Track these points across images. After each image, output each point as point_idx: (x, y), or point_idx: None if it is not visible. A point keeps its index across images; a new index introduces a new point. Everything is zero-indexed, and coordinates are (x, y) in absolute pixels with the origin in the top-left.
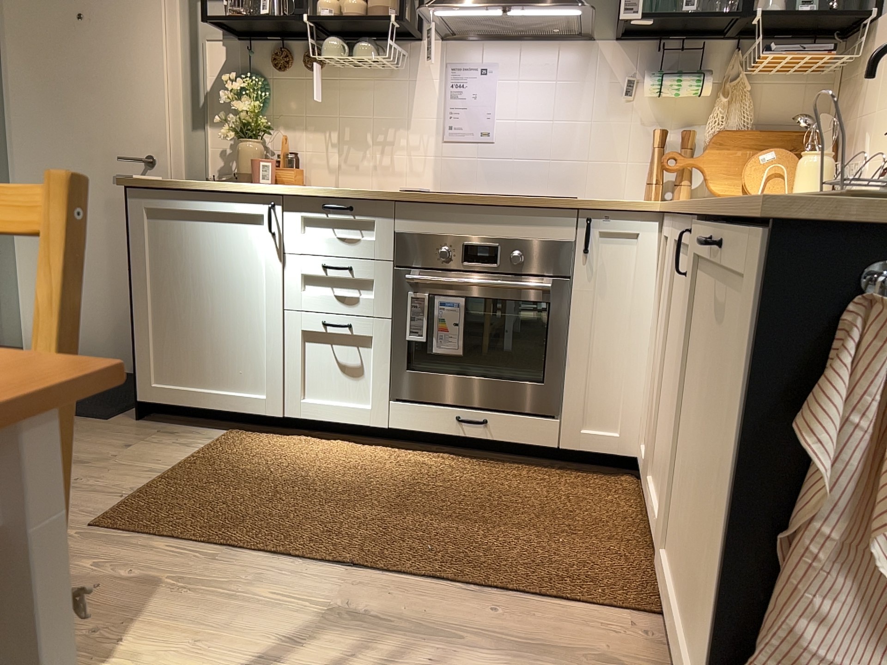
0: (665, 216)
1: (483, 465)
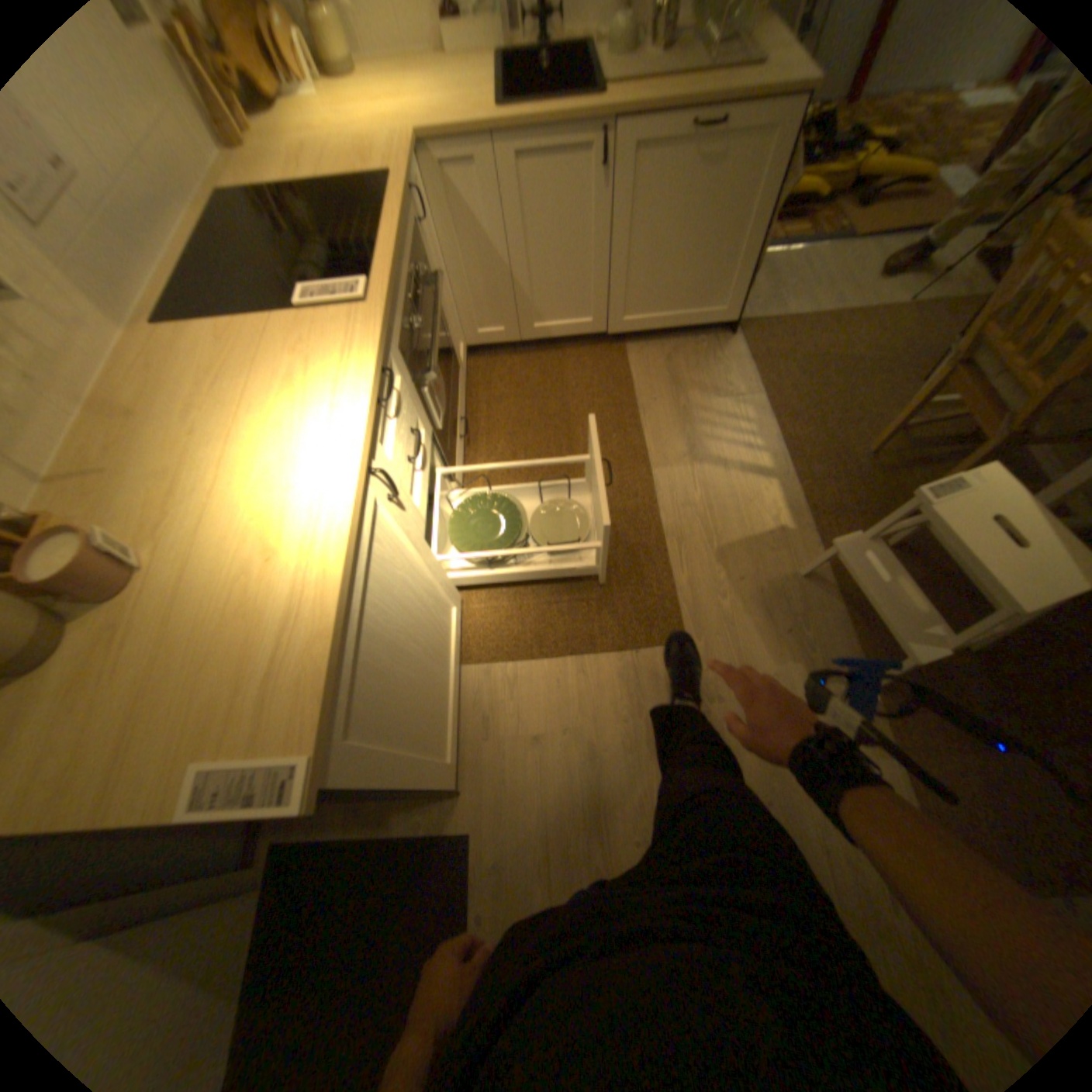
0: (425, 141)
1: (469, 444)
